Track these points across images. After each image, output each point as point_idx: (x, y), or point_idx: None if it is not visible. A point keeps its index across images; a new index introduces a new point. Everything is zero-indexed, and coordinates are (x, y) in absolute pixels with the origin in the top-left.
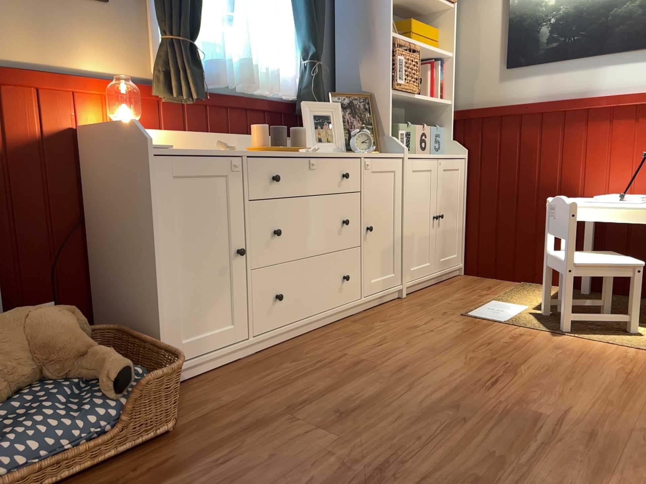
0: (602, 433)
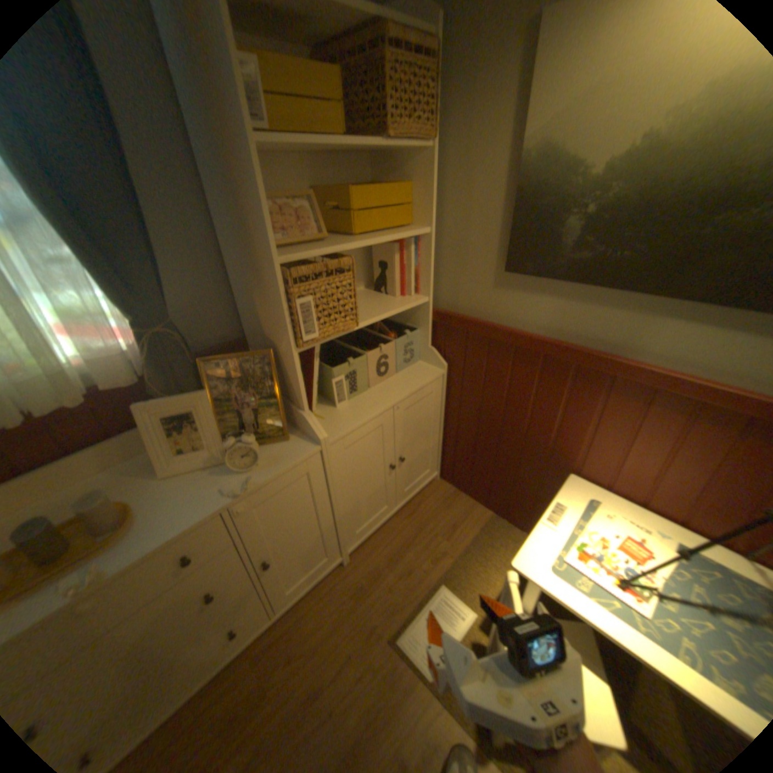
0: None
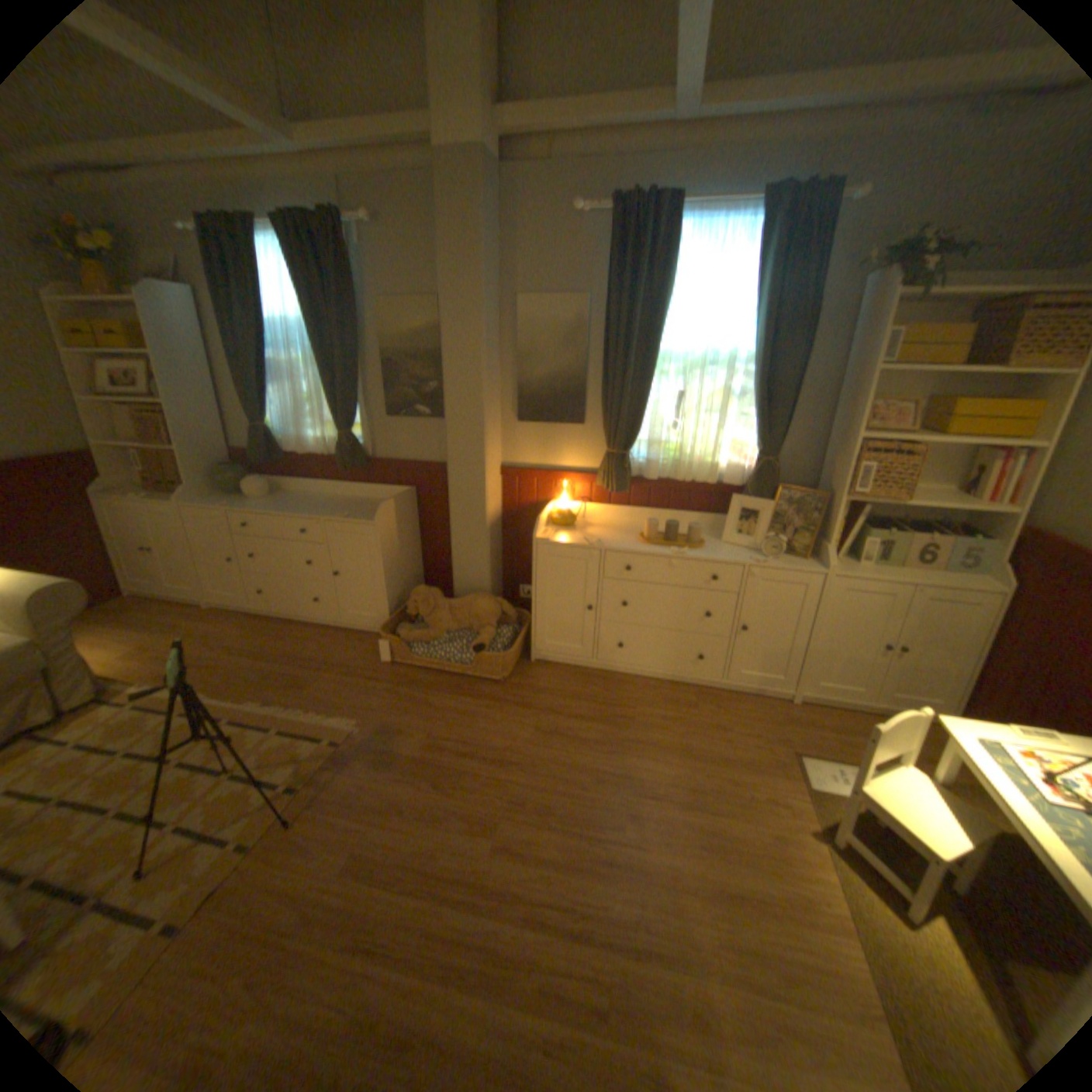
0: (621, 873)
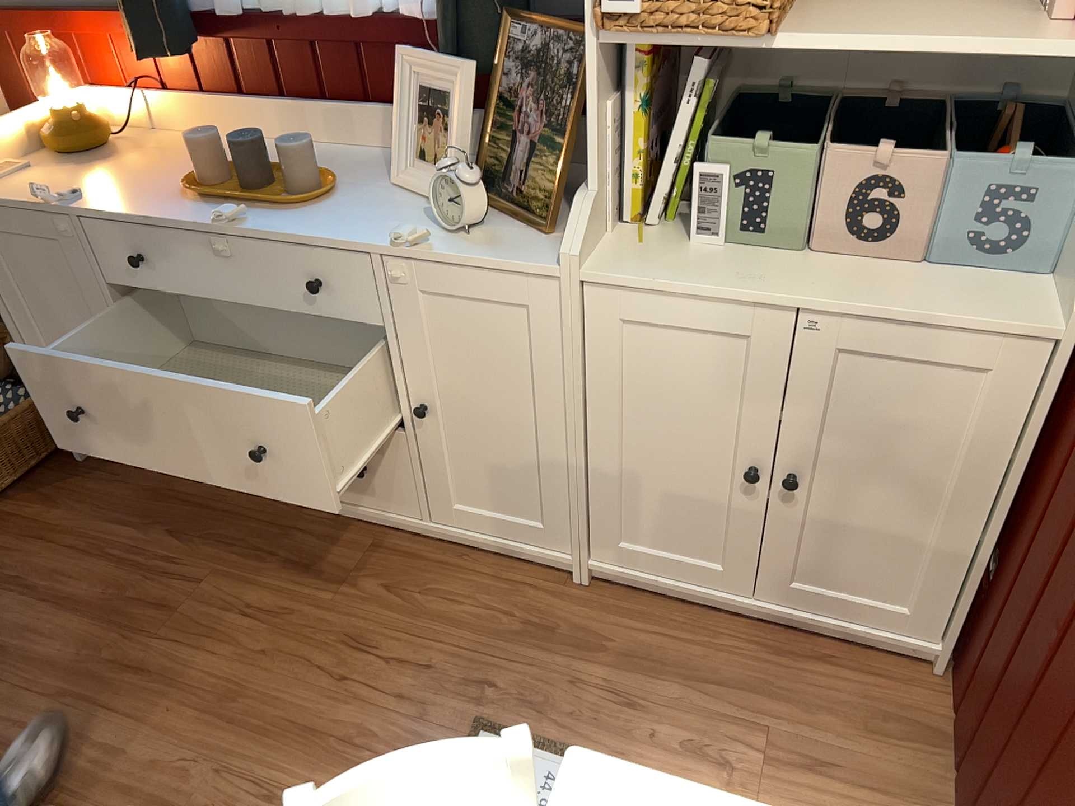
0: None
